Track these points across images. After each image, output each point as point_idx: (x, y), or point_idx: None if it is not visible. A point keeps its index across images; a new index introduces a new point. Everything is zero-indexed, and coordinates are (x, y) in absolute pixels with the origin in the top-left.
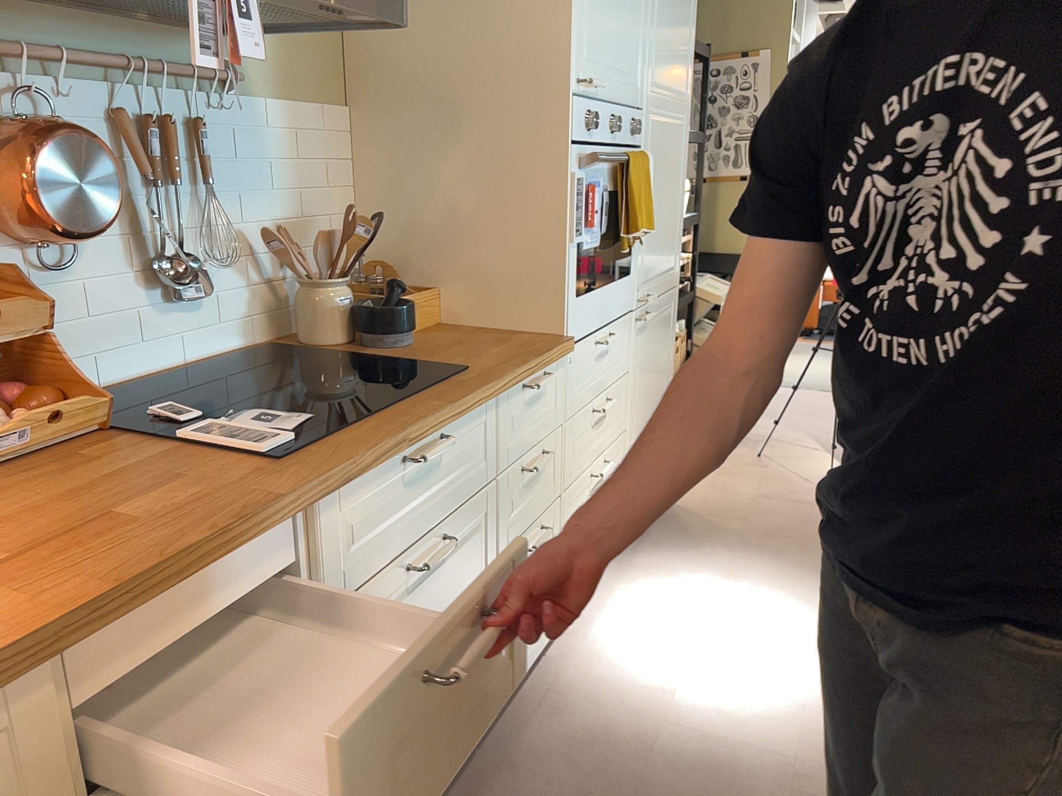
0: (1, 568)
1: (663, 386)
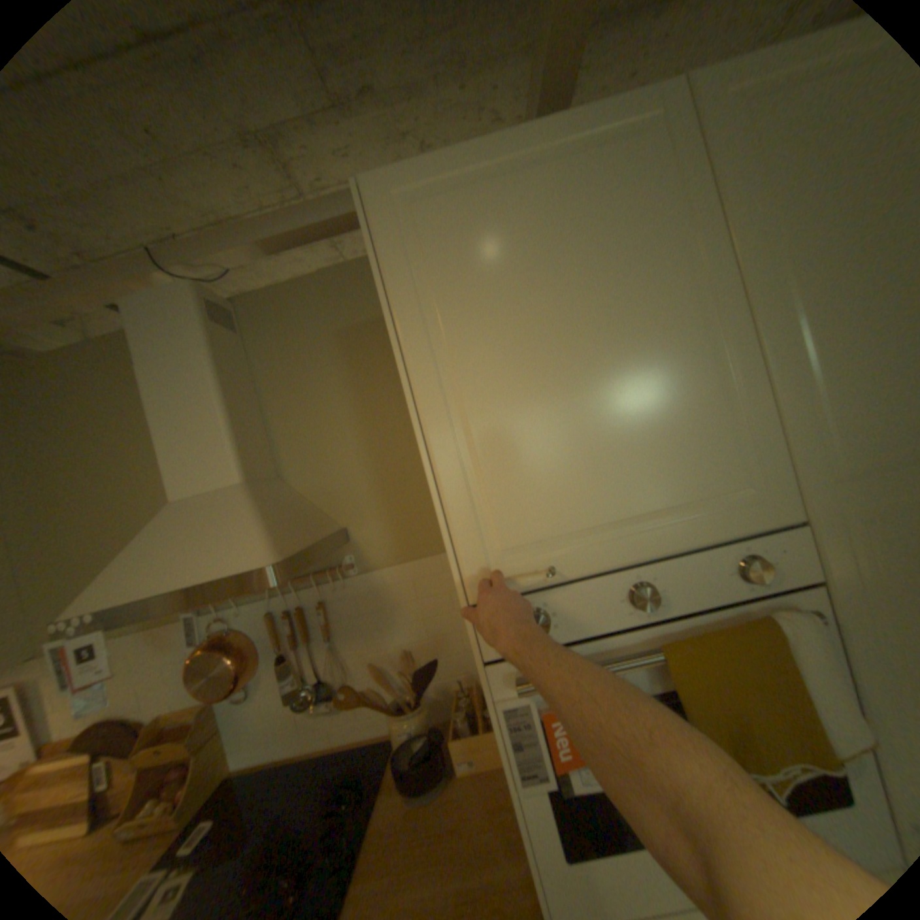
0: None
1: None
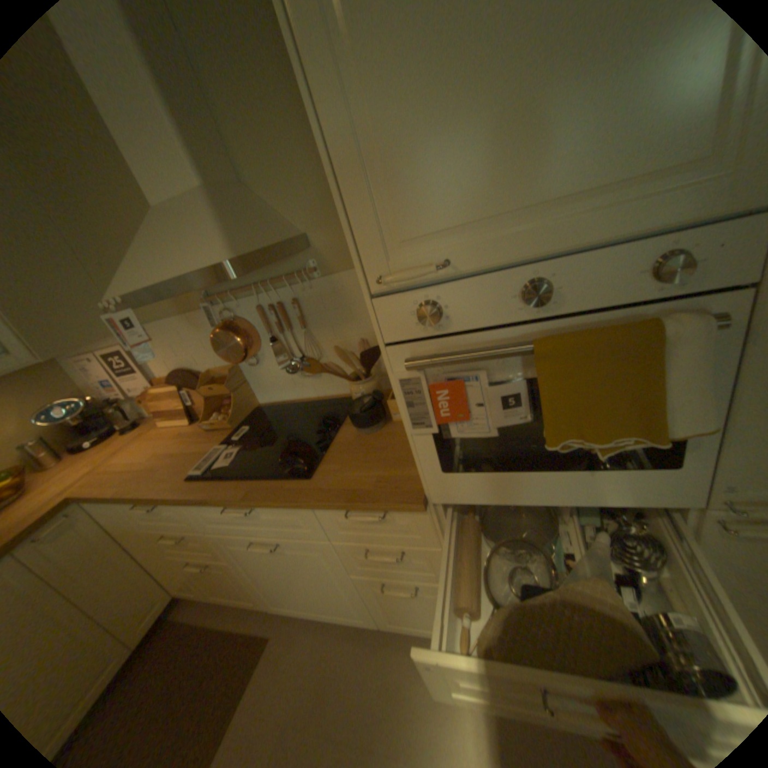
0: (136, 473)
1: None
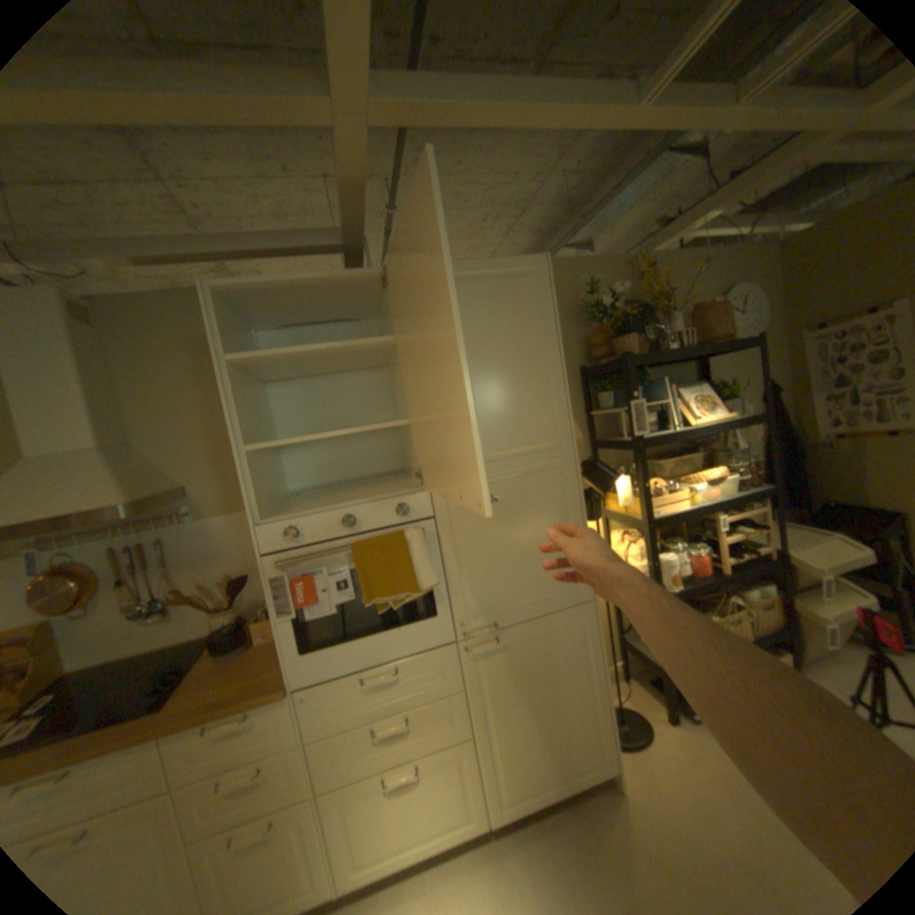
0: None
1: (576, 694)
